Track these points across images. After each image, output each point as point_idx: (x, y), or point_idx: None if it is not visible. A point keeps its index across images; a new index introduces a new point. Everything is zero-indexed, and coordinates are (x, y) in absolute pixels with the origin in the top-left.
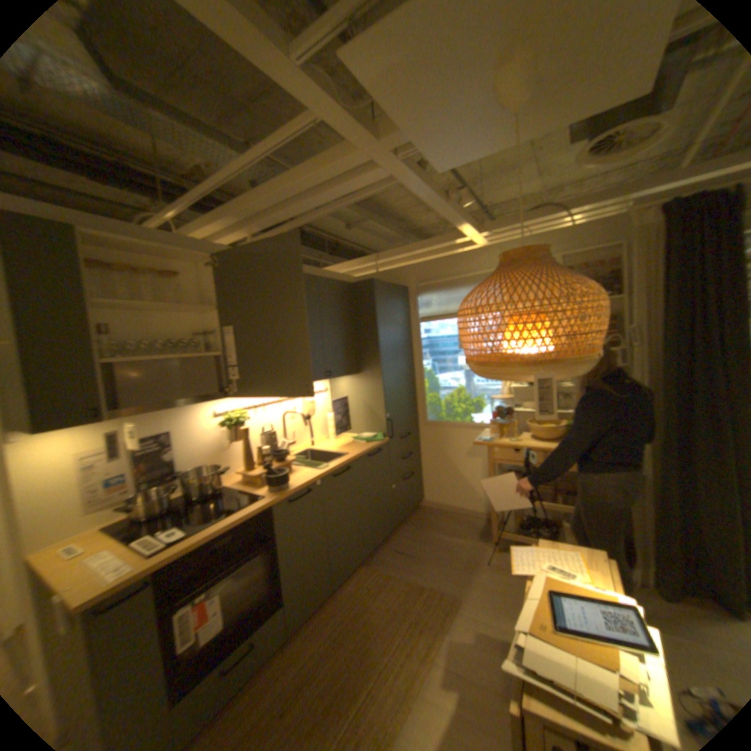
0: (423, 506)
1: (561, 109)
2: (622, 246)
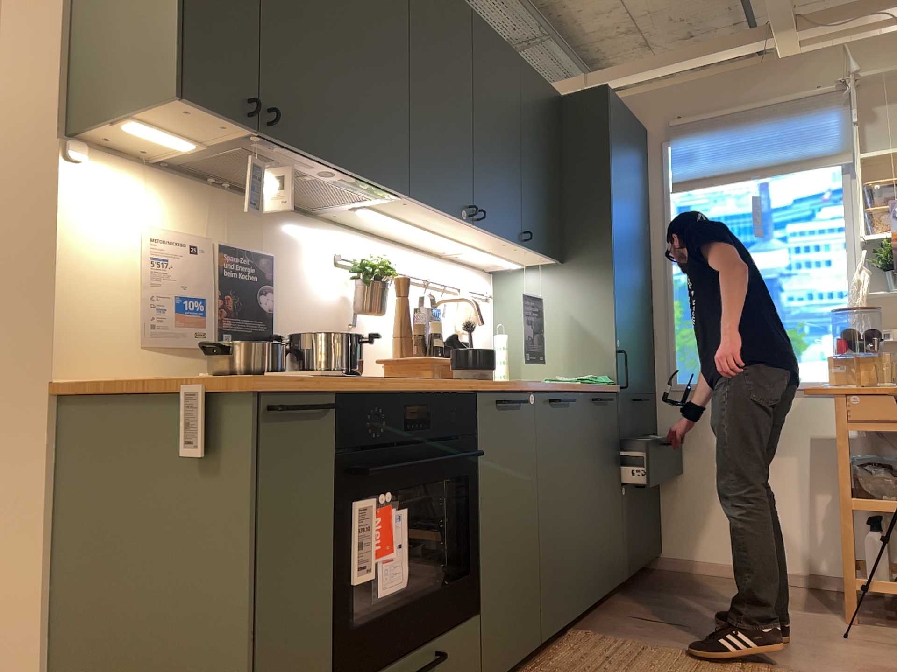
0: (664, 566)
1: None
2: None
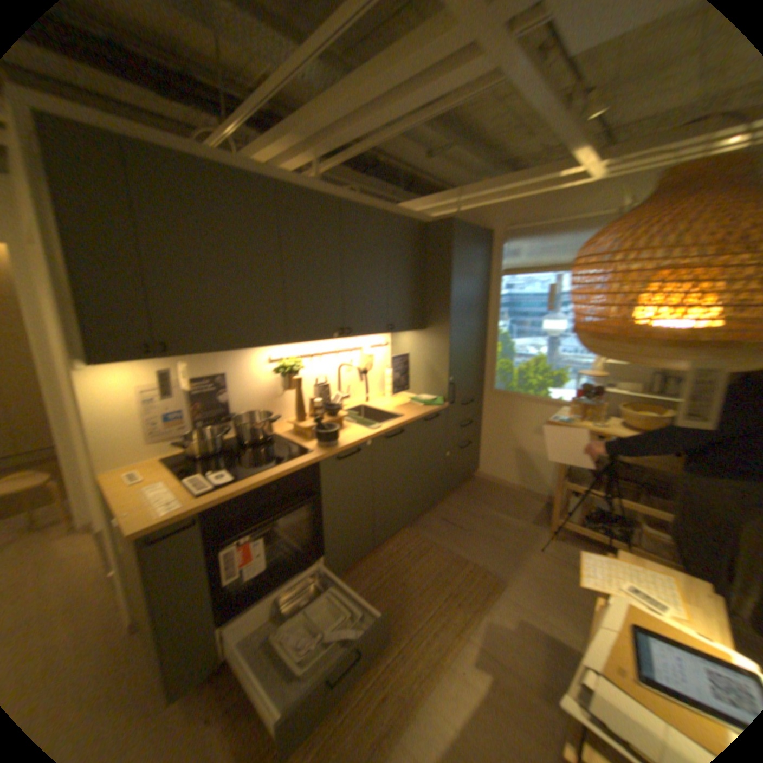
0: (478, 476)
1: None
2: None
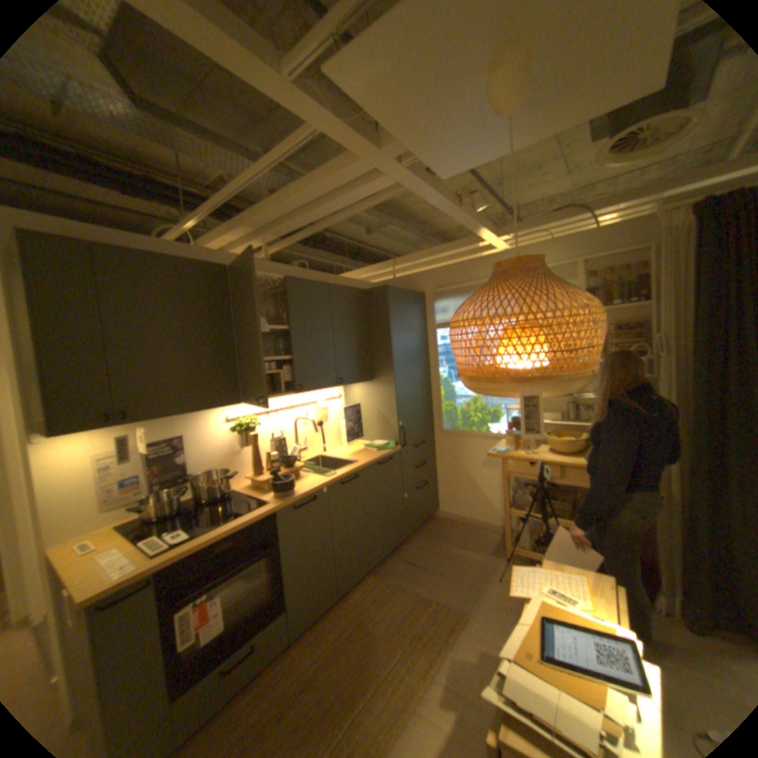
0: (439, 516)
1: (564, 110)
2: (650, 248)
